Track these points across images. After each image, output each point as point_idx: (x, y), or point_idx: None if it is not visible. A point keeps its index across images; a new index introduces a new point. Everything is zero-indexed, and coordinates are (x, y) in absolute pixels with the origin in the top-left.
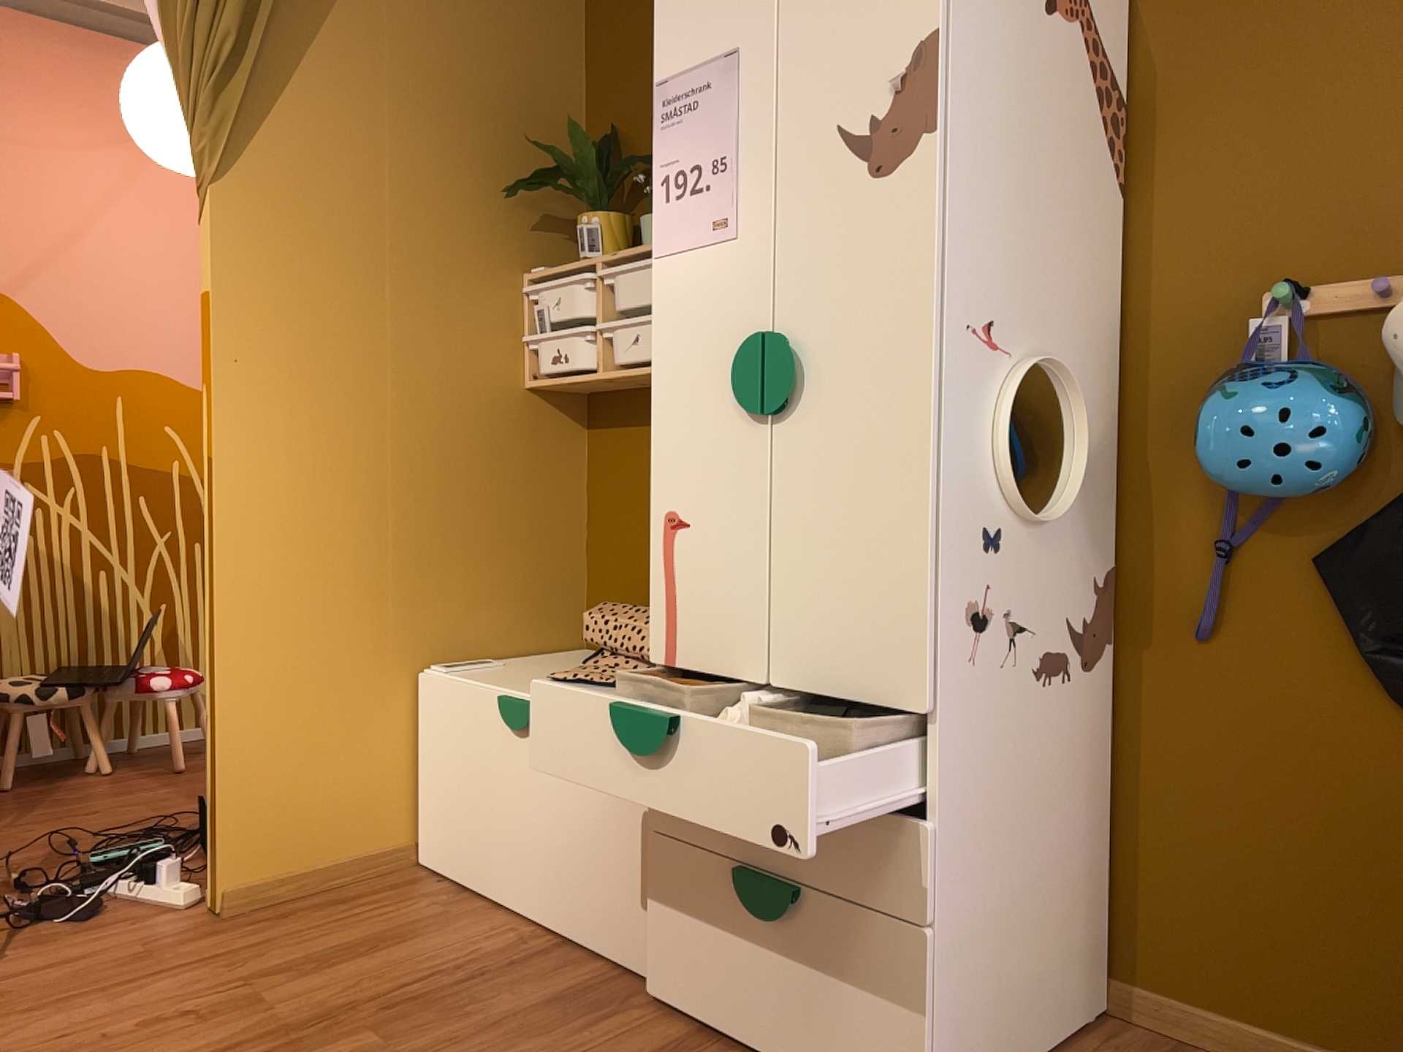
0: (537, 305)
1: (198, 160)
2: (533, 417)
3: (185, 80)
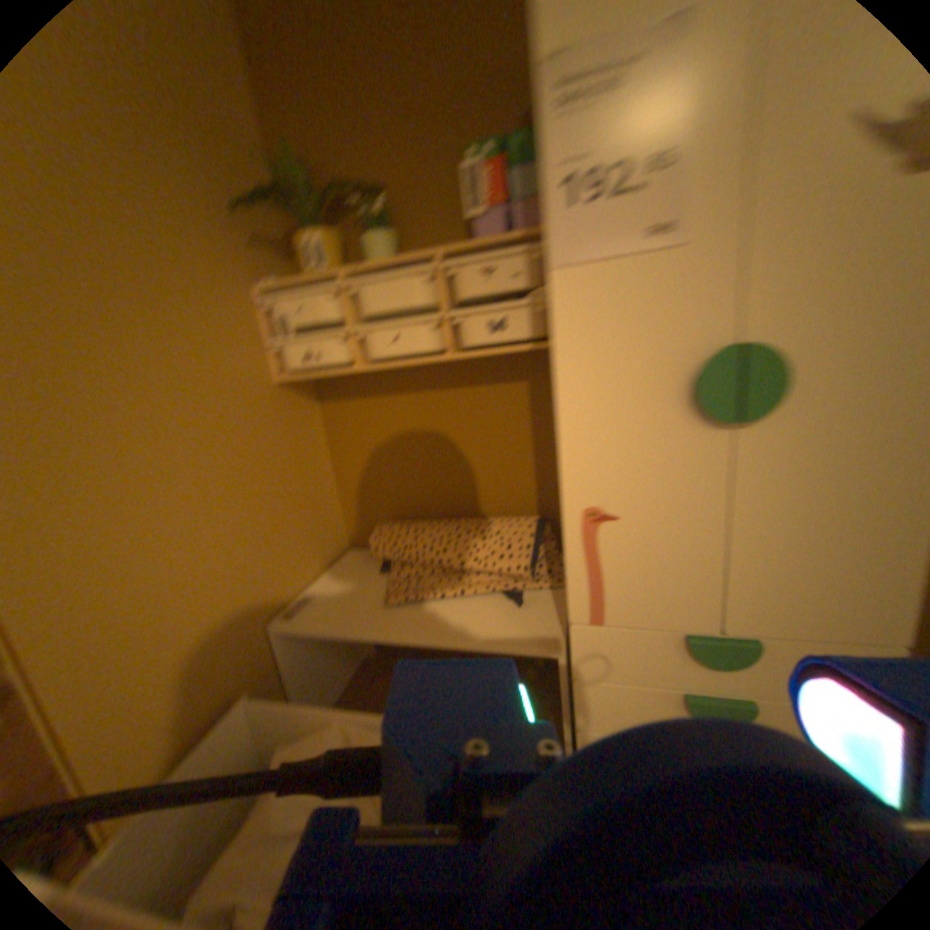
0: (271, 310)
1: None
2: (288, 401)
3: None
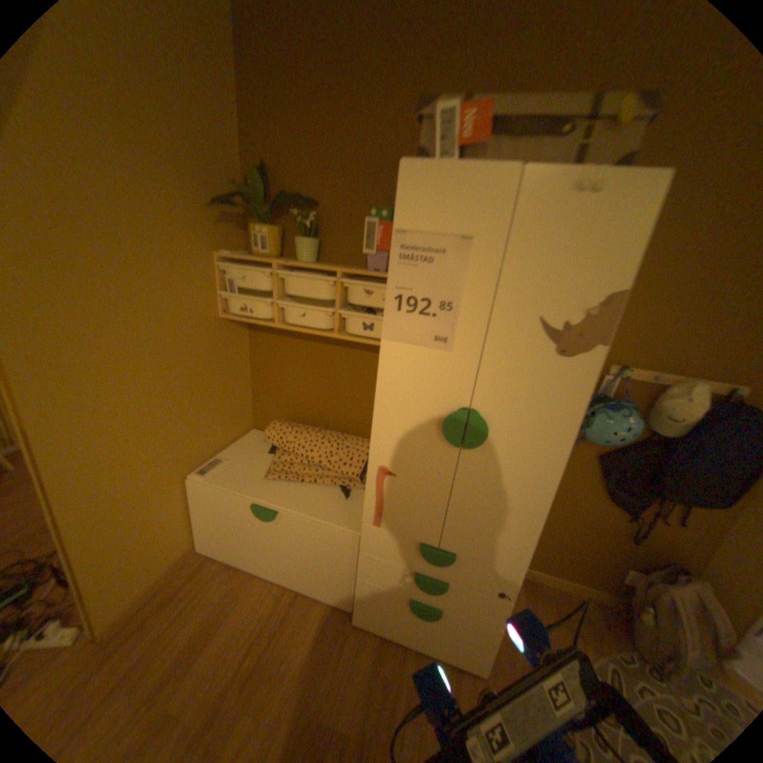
0: (224, 271)
1: None
2: (225, 332)
3: None
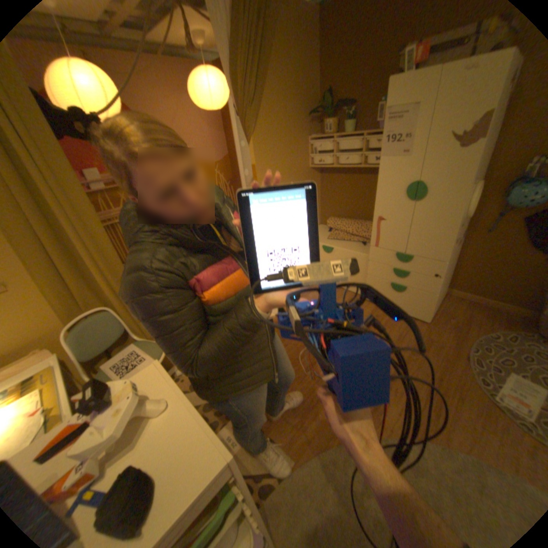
0: (311, 145)
1: (245, 129)
2: (311, 174)
3: (237, 104)
